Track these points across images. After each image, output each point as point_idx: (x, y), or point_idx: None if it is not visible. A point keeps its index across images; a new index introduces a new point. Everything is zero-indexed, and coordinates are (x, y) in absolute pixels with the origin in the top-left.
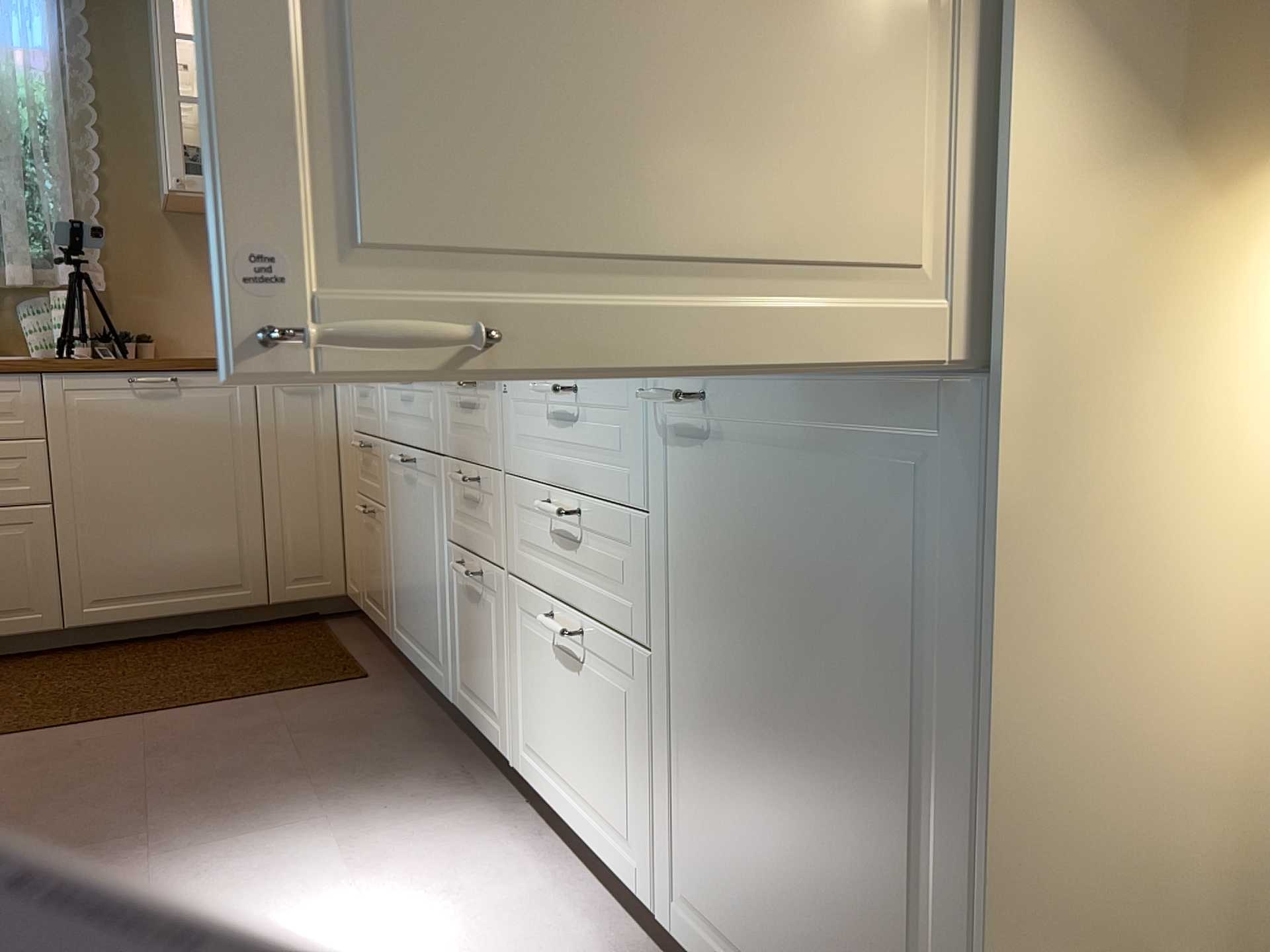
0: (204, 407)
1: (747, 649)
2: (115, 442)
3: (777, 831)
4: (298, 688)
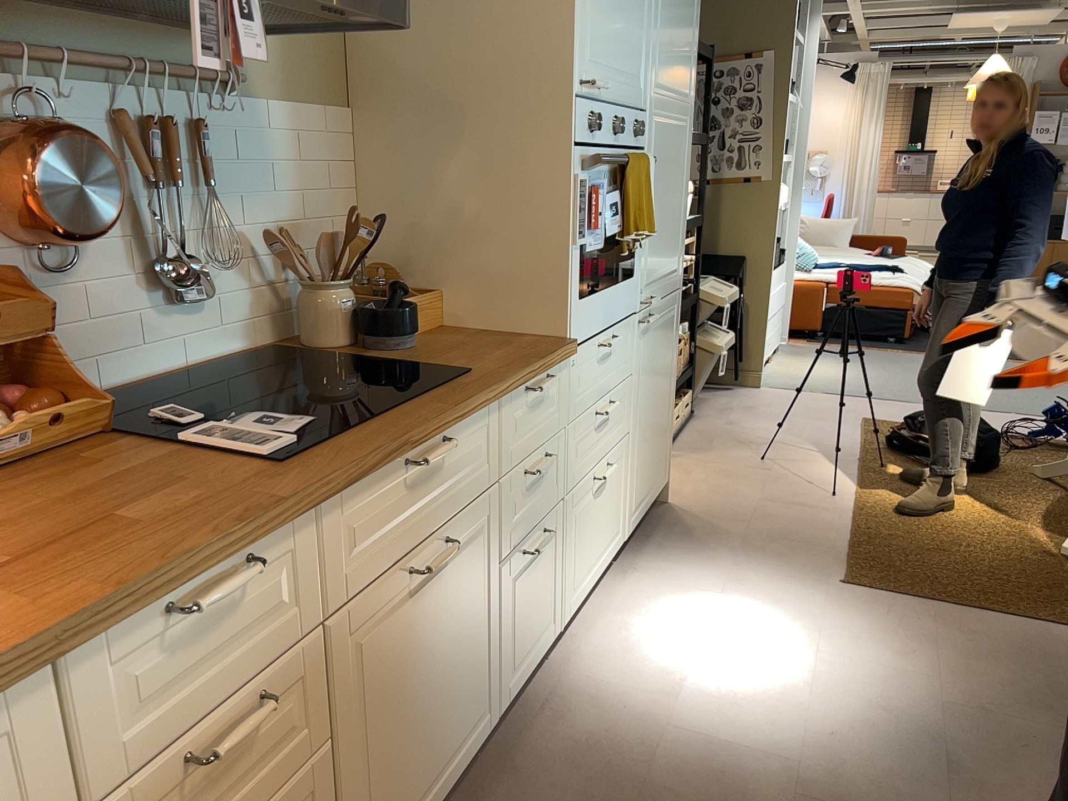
0: None
1: (651, 392)
2: None
3: (652, 440)
4: None
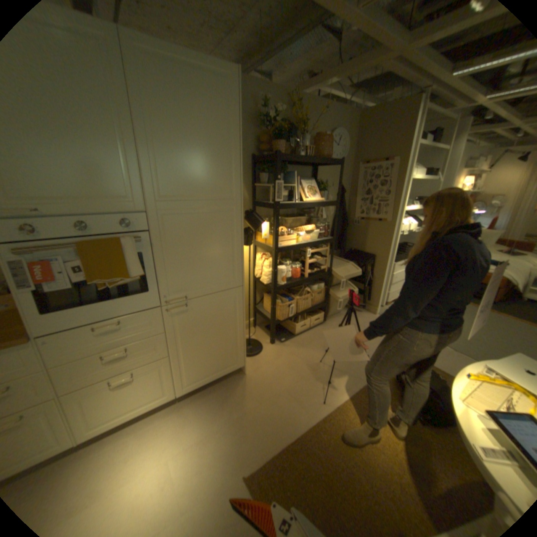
0: None
1: (198, 336)
2: None
3: (207, 355)
4: None
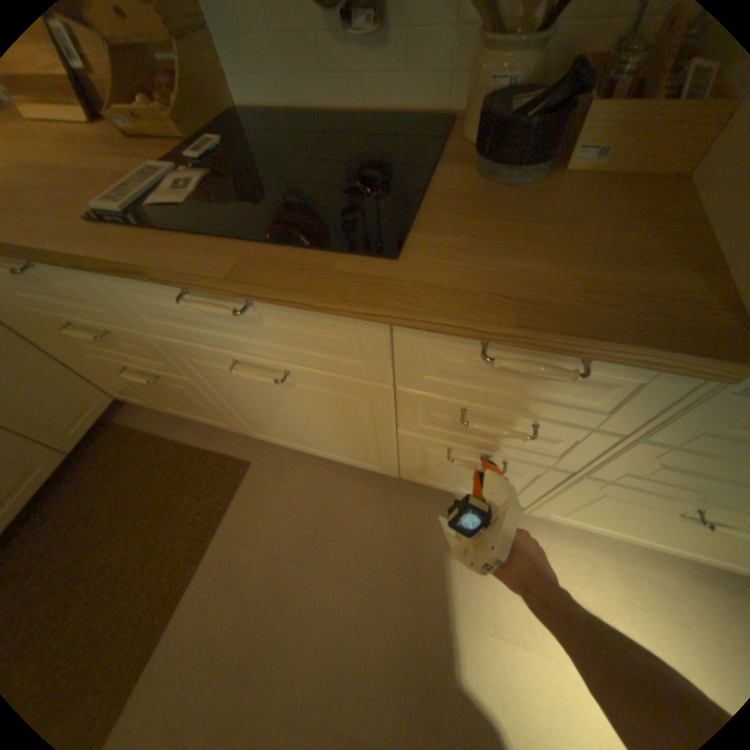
0: None
1: None
2: None
3: None
4: (222, 511)
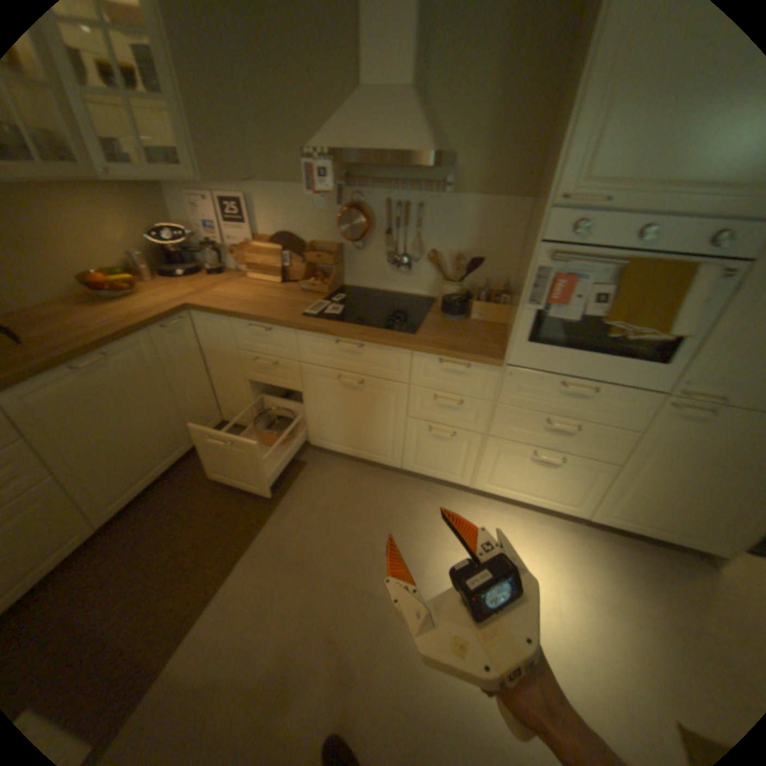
0: (125, 364)
1: (690, 468)
2: (76, 414)
3: (681, 503)
4: (287, 486)
